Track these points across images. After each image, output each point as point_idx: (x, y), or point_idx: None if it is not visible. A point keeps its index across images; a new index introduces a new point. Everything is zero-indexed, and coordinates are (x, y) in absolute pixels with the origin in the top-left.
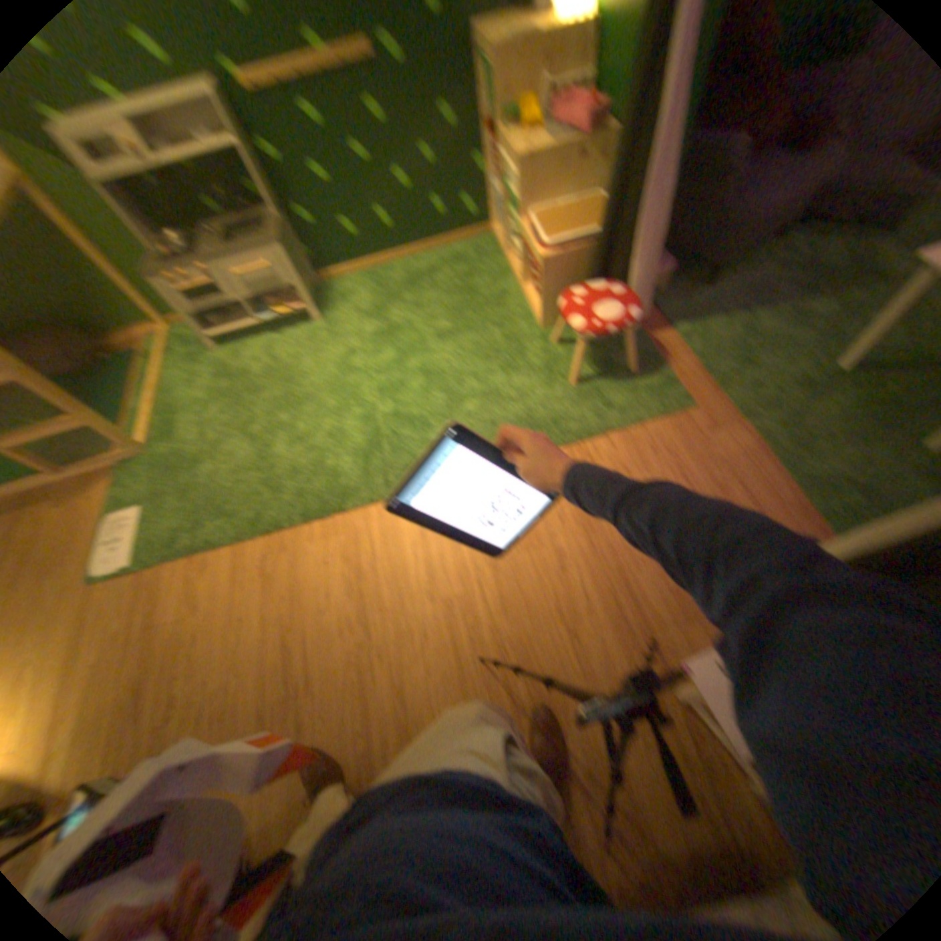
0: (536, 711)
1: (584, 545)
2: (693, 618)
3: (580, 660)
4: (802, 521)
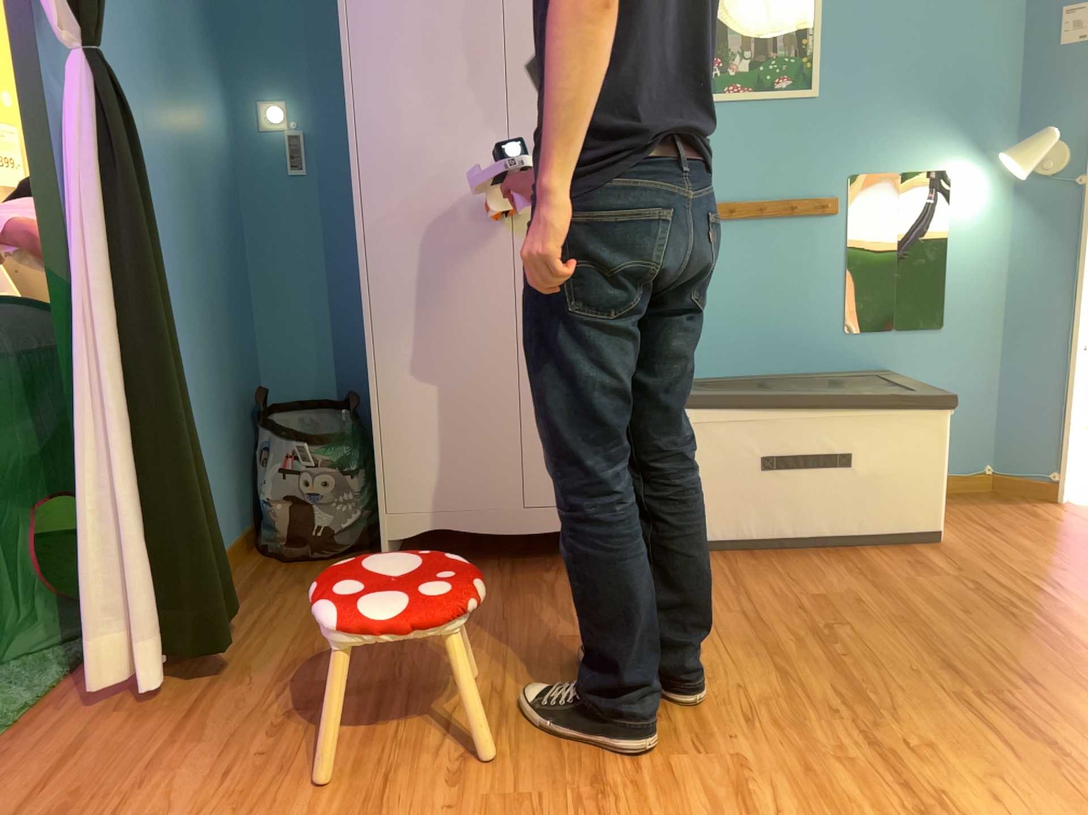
0: (567, 646)
1: (375, 780)
2: (299, 681)
3: (483, 671)
4: (7, 740)
